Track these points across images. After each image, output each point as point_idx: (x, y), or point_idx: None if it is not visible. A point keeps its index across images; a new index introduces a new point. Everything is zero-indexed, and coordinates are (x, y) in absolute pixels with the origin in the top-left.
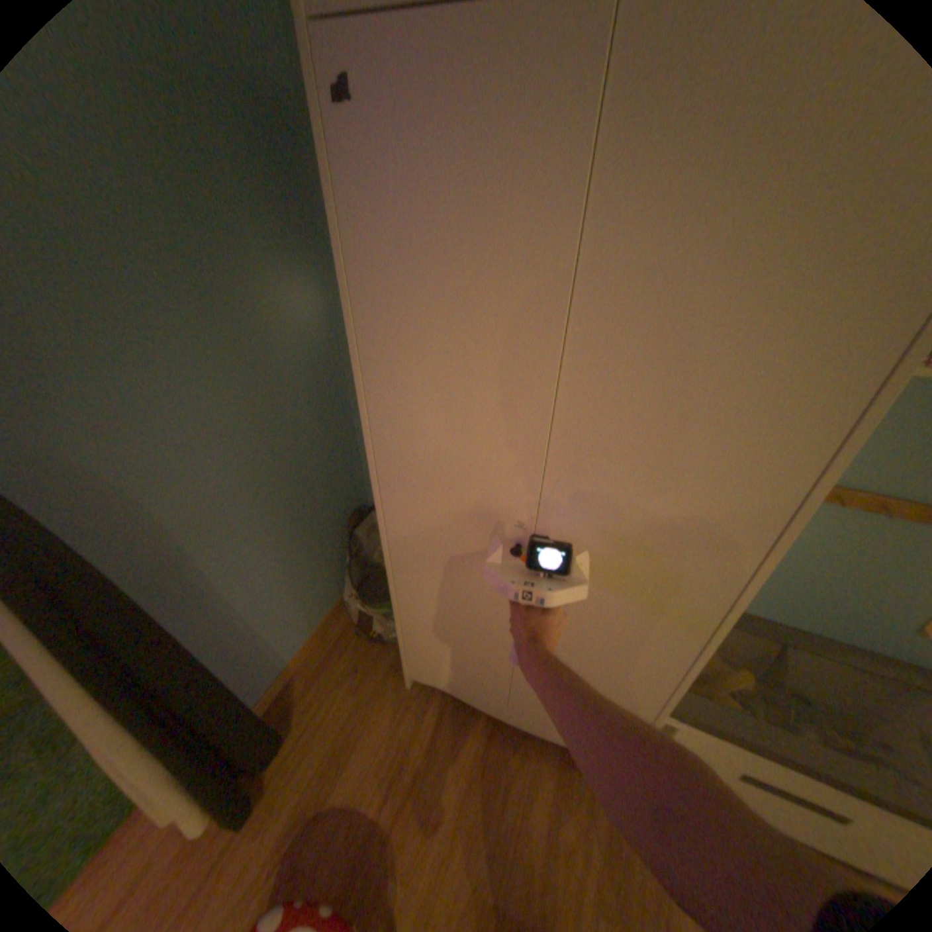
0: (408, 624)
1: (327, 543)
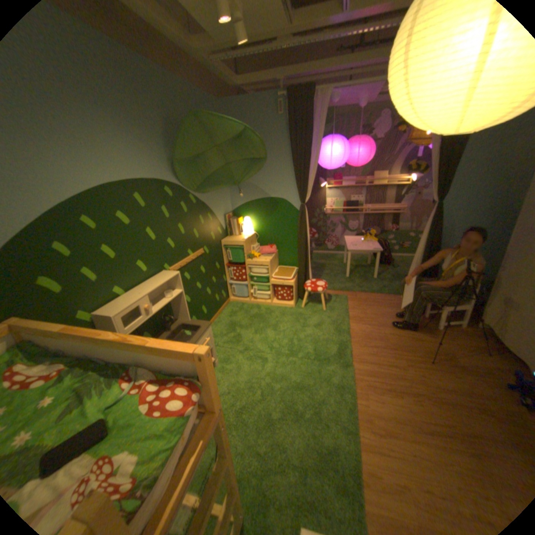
0: (494, 292)
1: (489, 276)
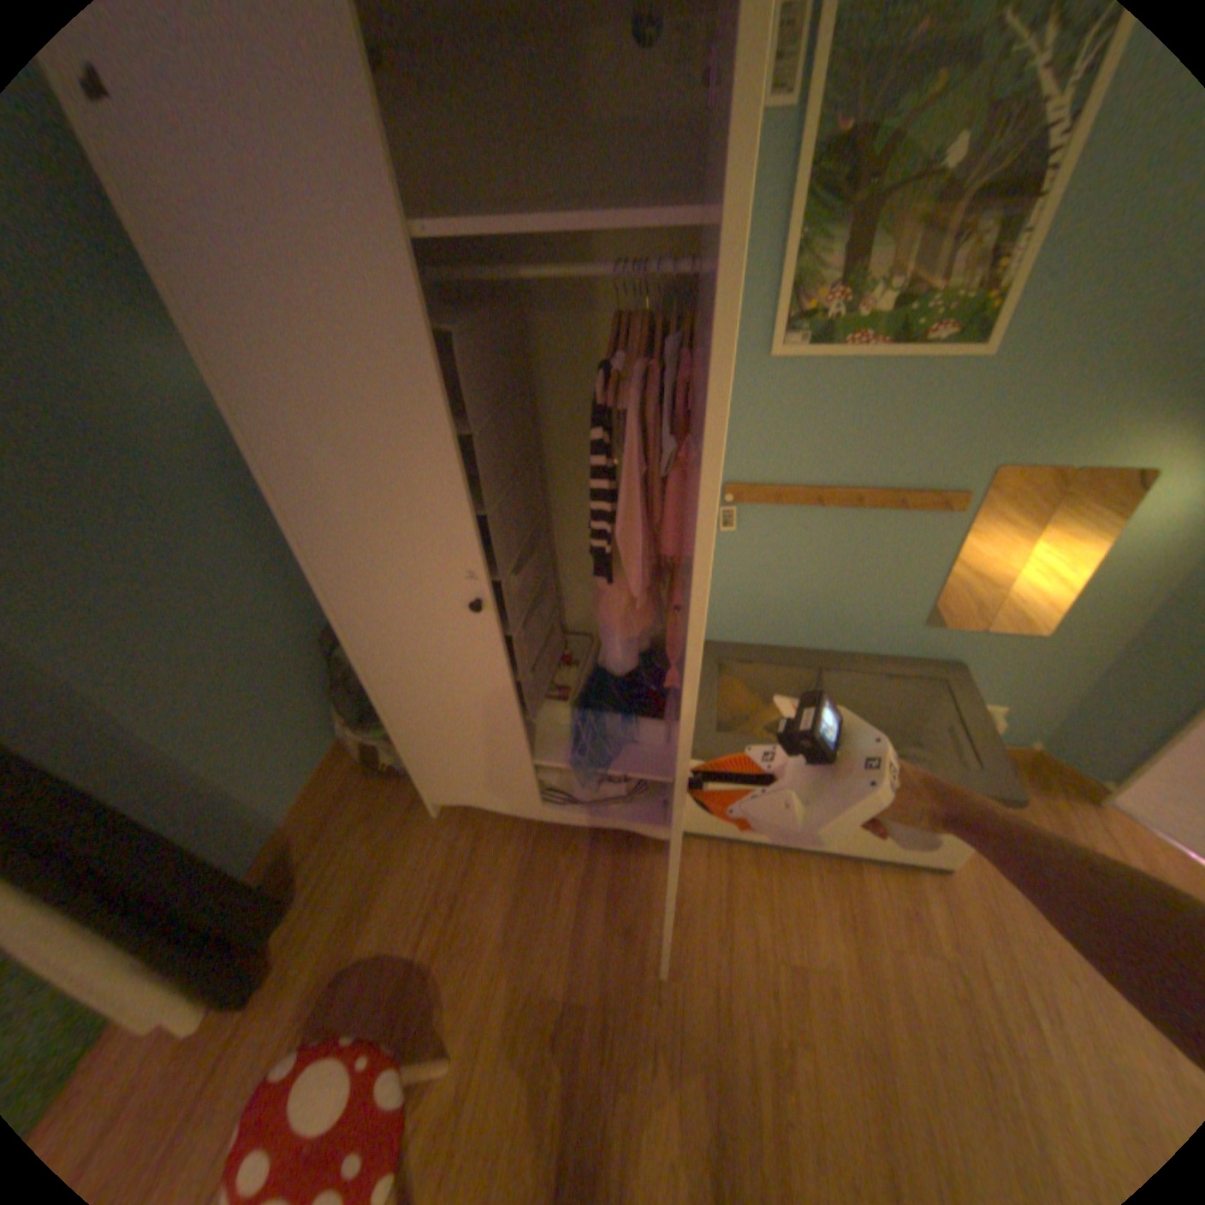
0: (404, 736)
1: (296, 672)
